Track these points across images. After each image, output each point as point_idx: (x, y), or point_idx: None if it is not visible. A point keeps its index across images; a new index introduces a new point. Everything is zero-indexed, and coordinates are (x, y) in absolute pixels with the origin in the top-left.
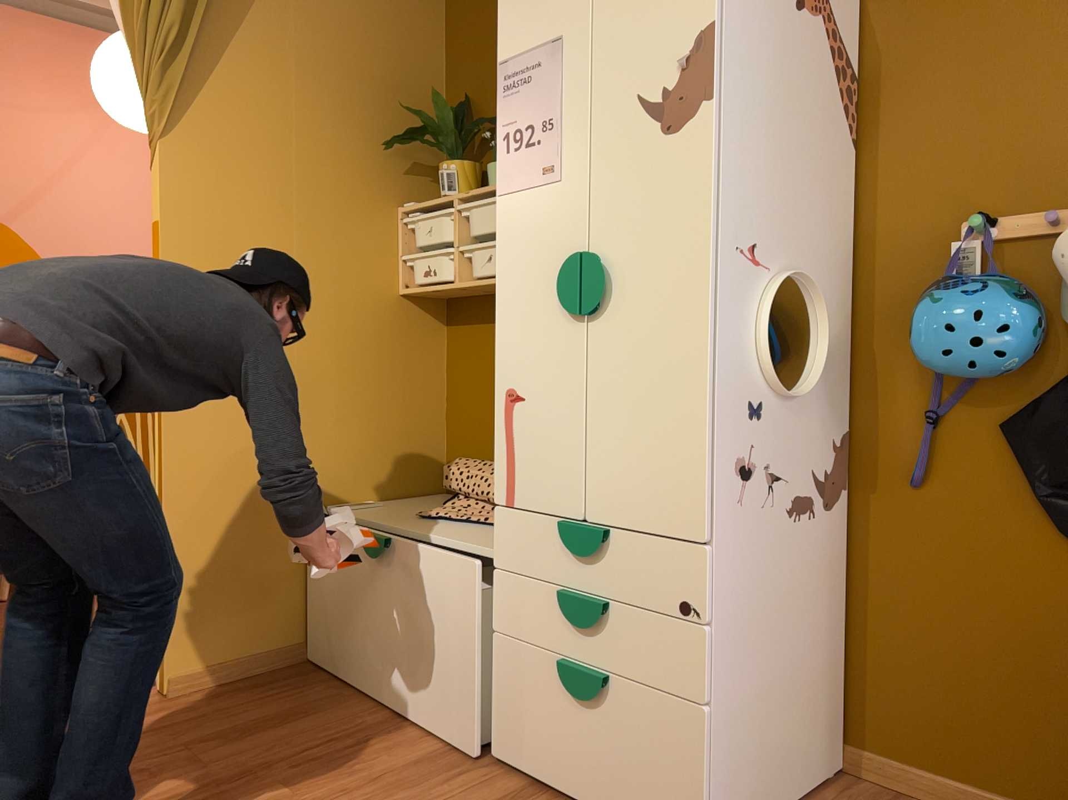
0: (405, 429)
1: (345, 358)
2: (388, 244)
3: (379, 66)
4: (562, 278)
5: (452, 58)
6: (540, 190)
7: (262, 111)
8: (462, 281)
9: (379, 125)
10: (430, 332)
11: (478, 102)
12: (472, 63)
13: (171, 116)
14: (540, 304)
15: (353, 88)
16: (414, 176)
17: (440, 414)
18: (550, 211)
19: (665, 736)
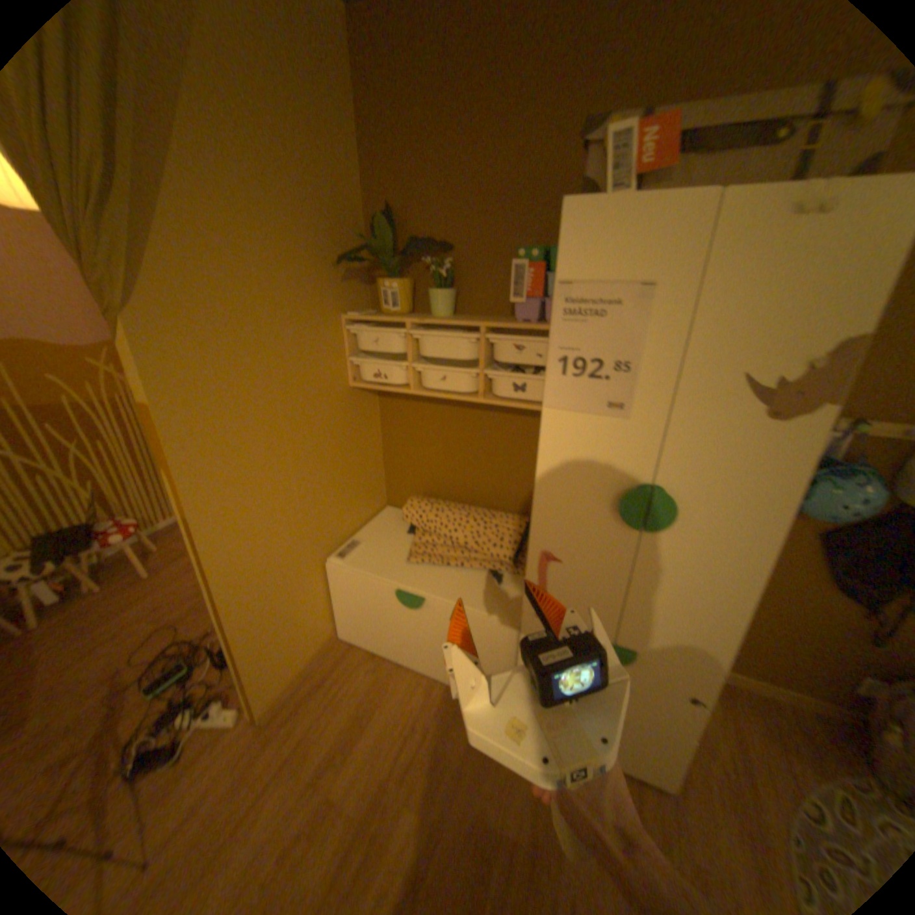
0: (364, 478)
1: (323, 451)
2: (338, 348)
3: (309, 171)
4: (620, 498)
5: (365, 155)
6: (601, 419)
7: (216, 246)
8: (409, 382)
9: (317, 237)
10: (369, 405)
11: (400, 212)
12: (390, 168)
13: (122, 282)
14: (587, 505)
15: (291, 201)
16: (347, 281)
17: (380, 457)
18: (611, 440)
19: (660, 745)
